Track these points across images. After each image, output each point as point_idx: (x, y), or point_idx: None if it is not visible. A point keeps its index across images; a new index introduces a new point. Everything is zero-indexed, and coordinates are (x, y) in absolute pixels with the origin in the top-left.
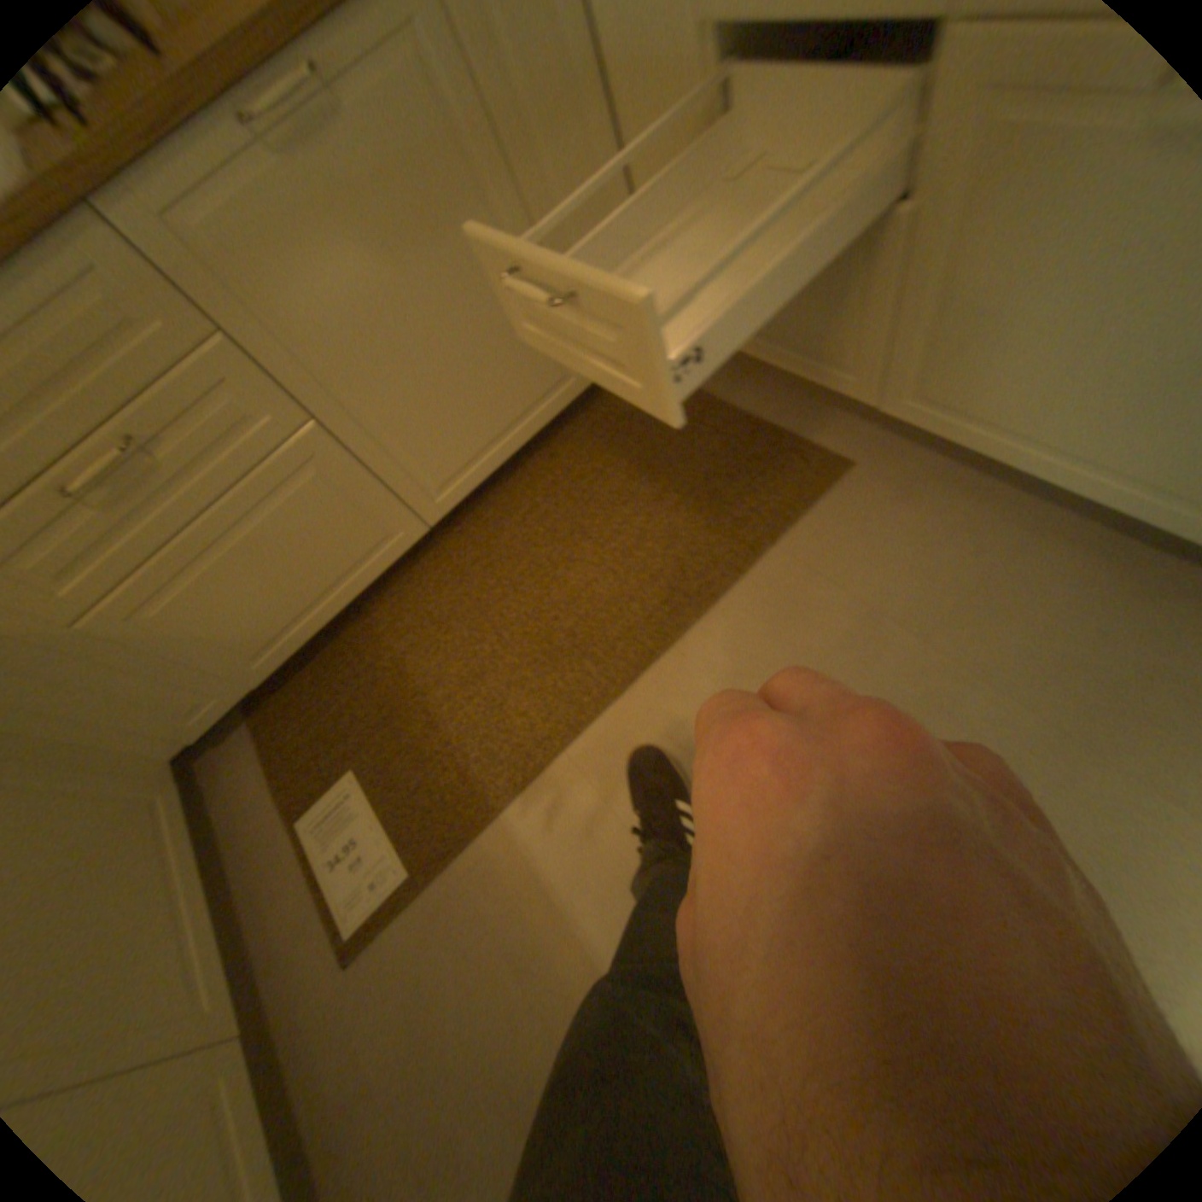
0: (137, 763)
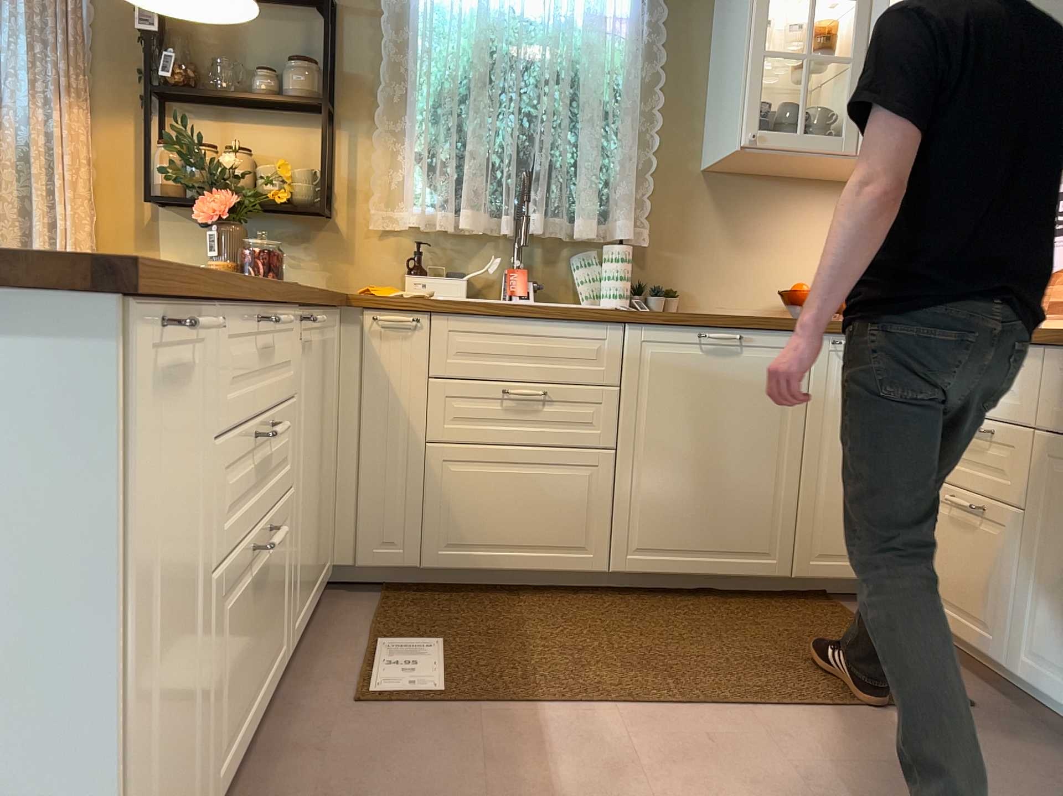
0: (331, 543)
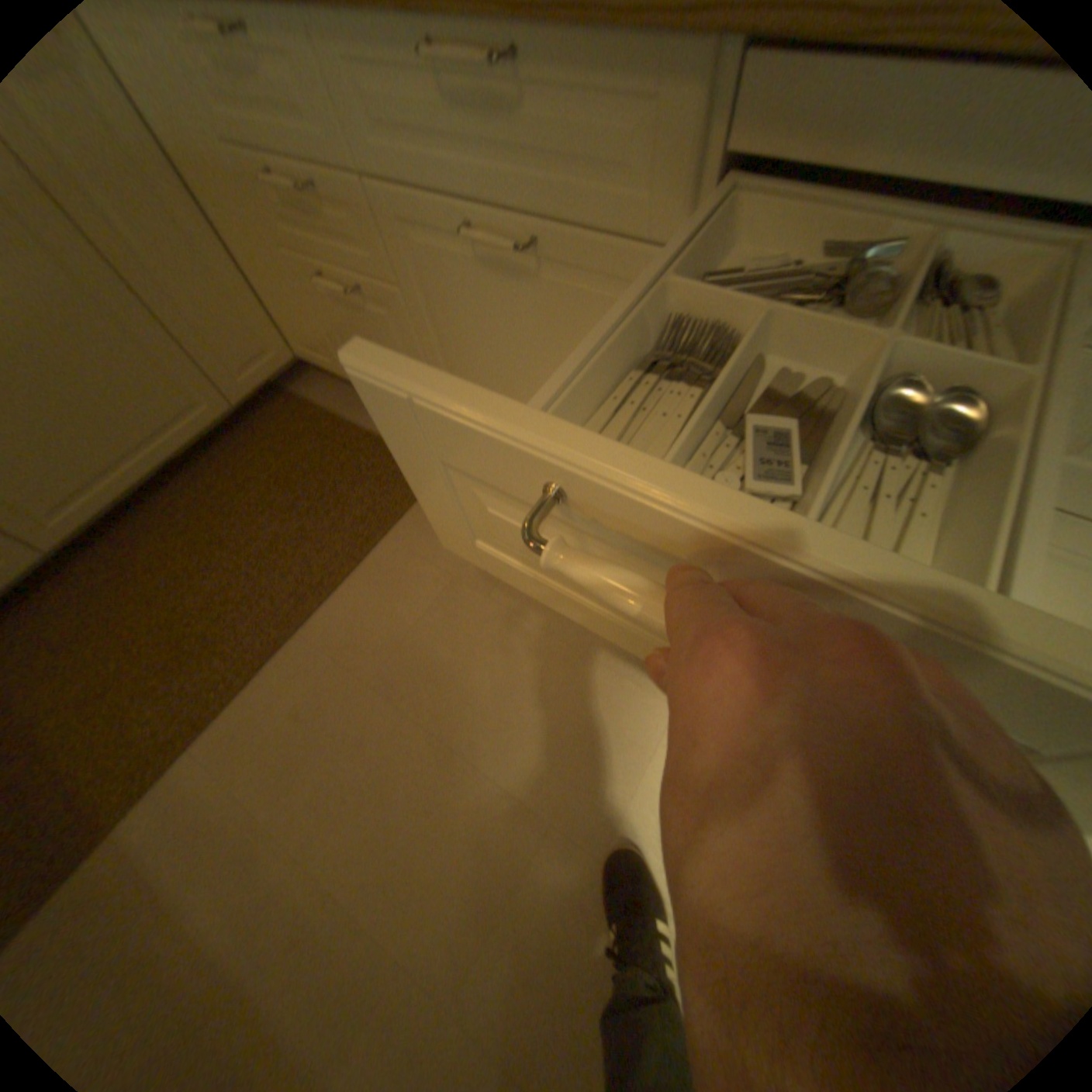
0: None
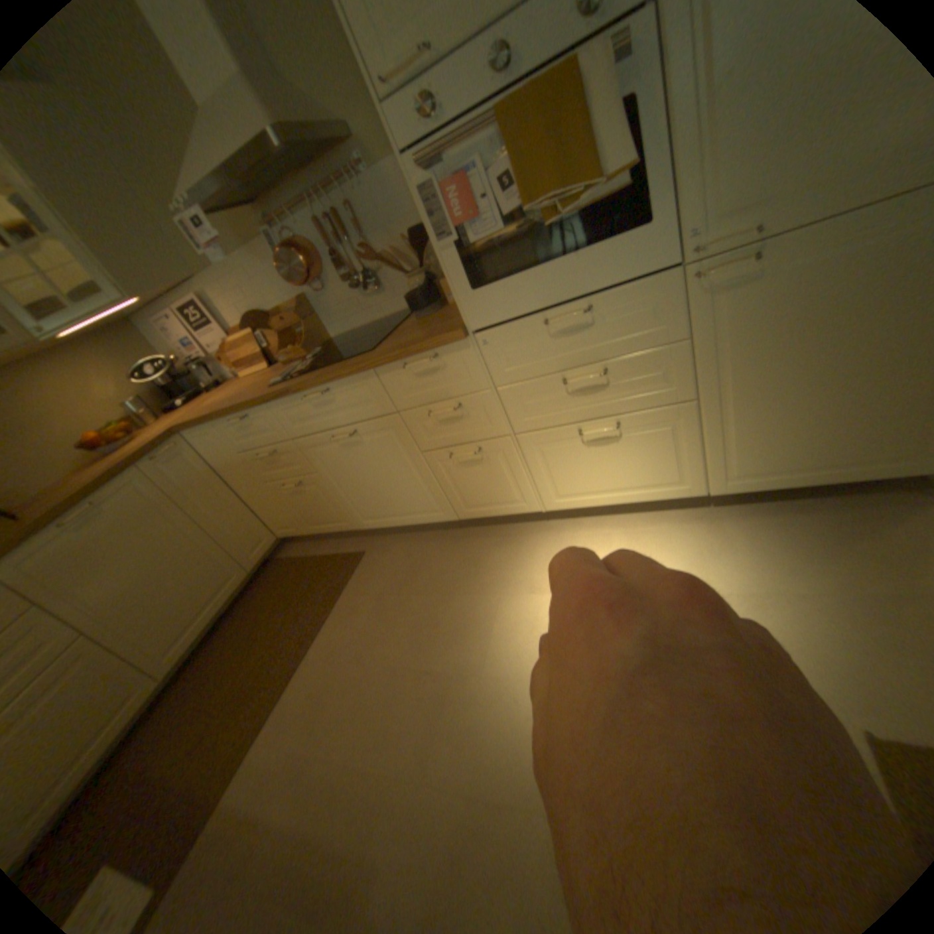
0: None
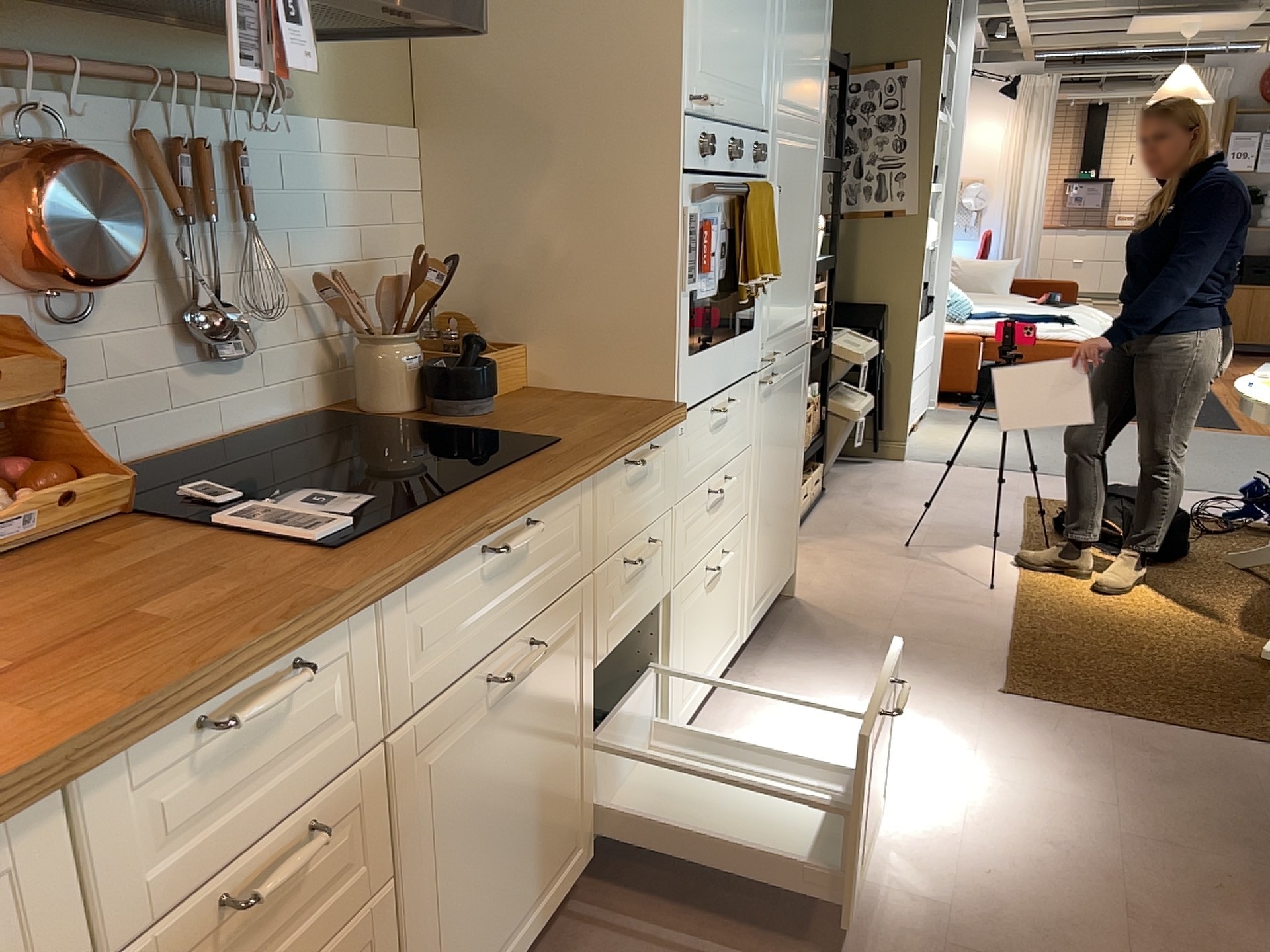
0: None
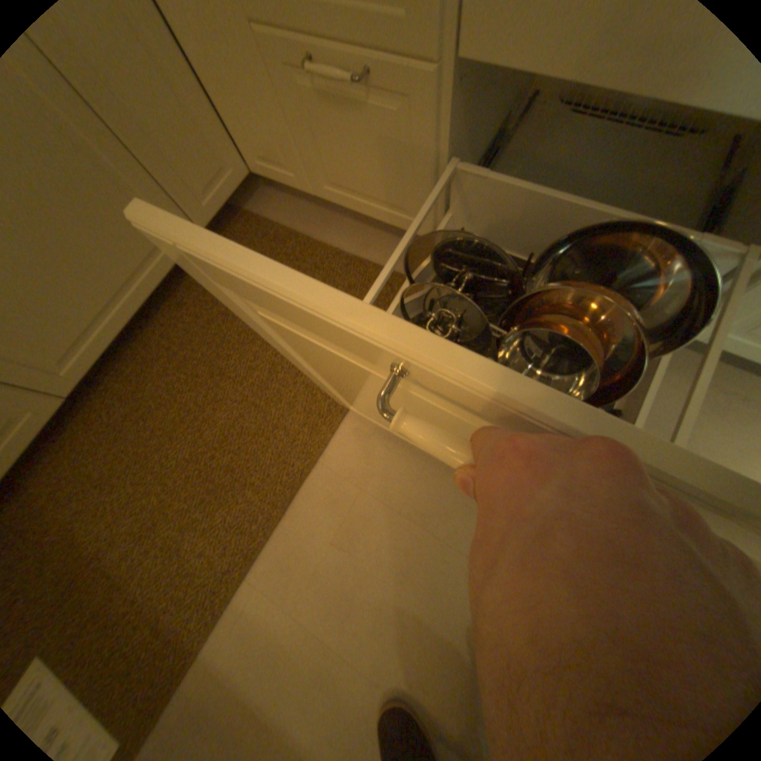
0: None
